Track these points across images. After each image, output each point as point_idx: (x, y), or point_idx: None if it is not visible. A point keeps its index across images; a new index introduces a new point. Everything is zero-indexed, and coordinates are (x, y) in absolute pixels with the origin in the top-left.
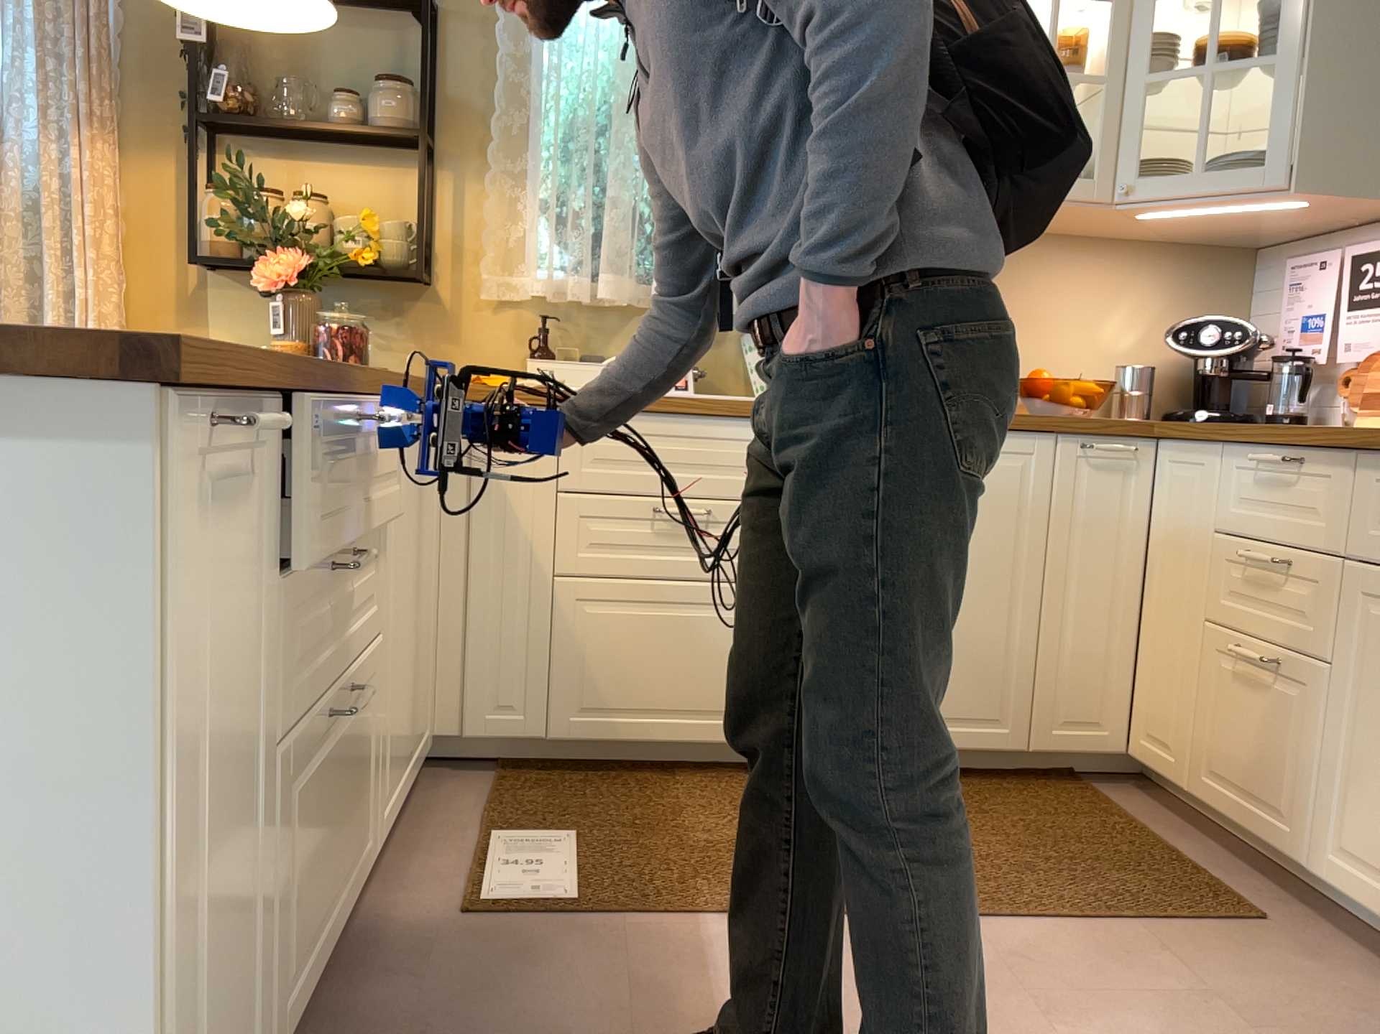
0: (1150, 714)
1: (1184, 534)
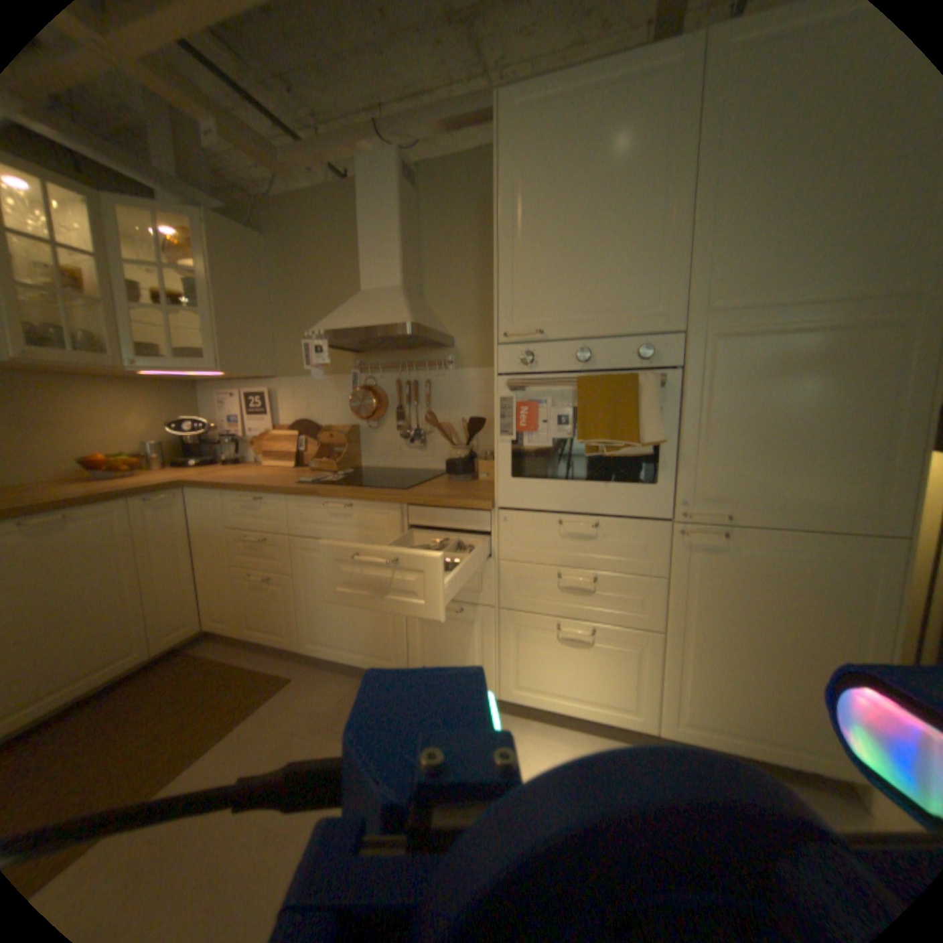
0: (207, 612)
1: (206, 531)
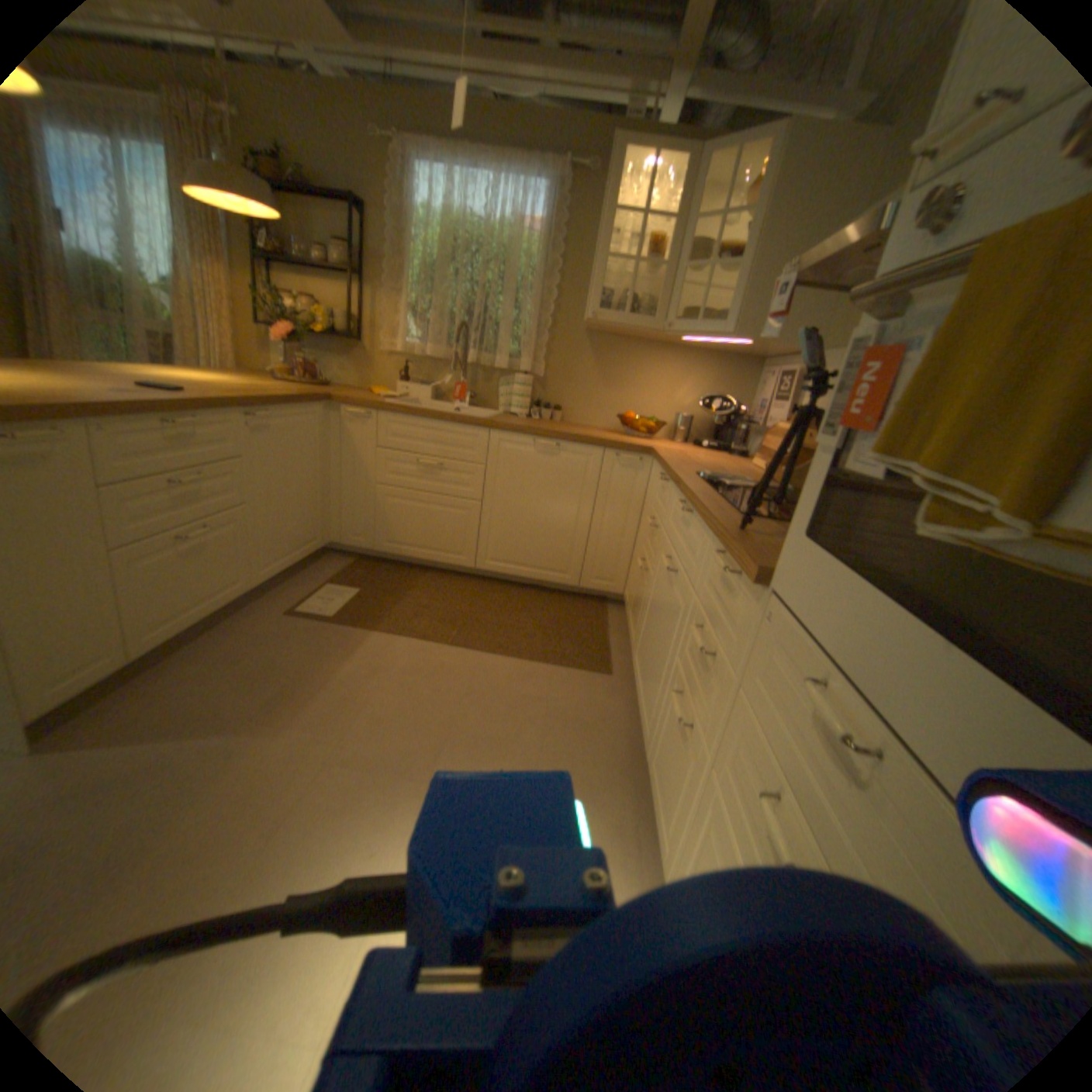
0: (628, 581)
1: (647, 504)
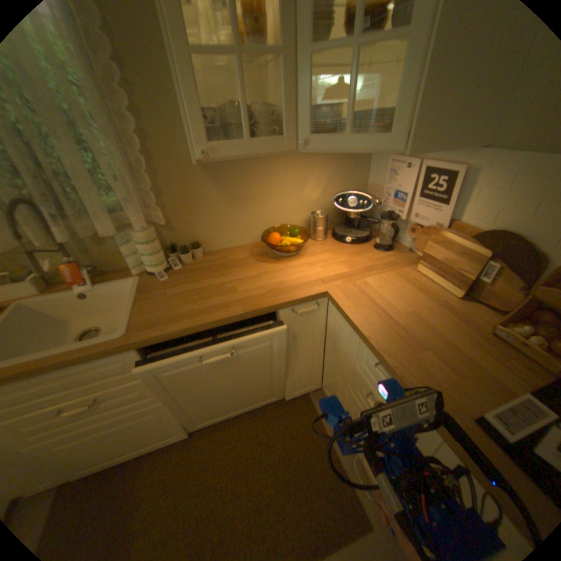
0: (328, 387)
1: (341, 348)
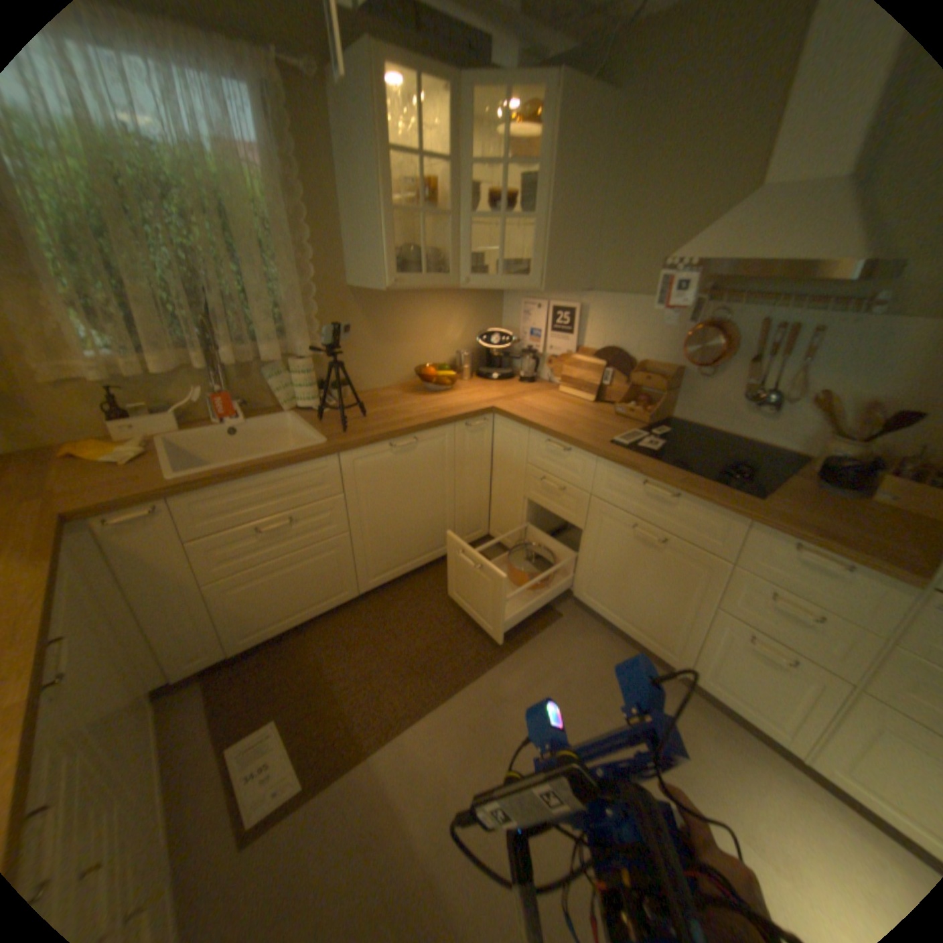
0: (497, 523)
1: (509, 459)
